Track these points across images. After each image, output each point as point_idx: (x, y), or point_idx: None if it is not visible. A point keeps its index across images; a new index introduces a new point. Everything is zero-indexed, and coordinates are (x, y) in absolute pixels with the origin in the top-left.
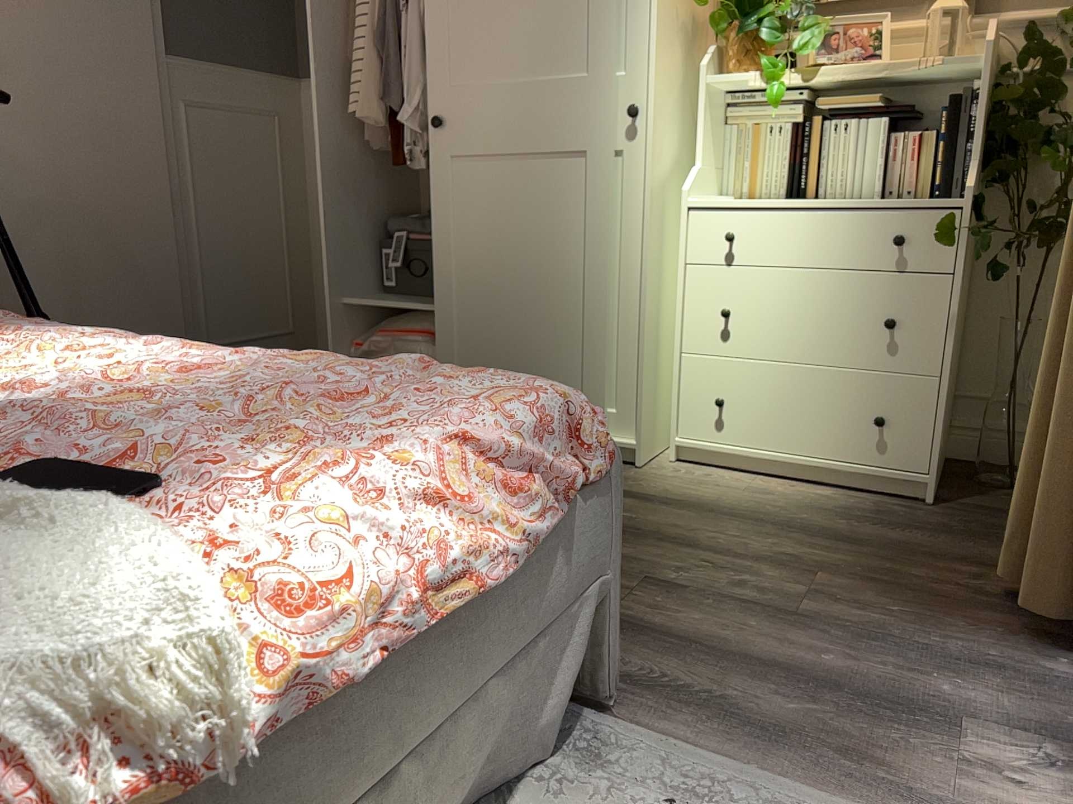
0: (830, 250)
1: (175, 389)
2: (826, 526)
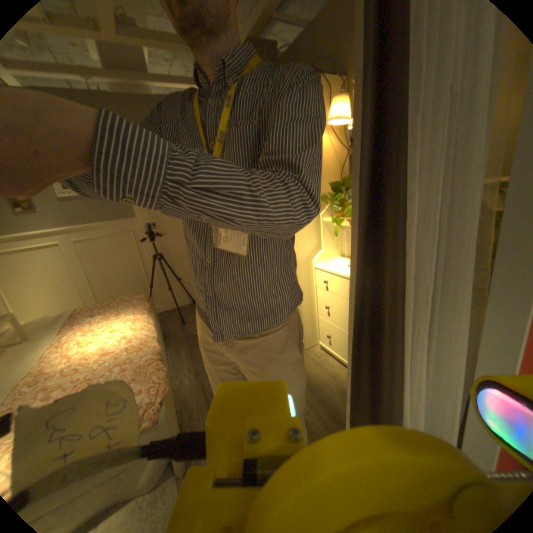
0: None
1: (99, 359)
2: (339, 405)
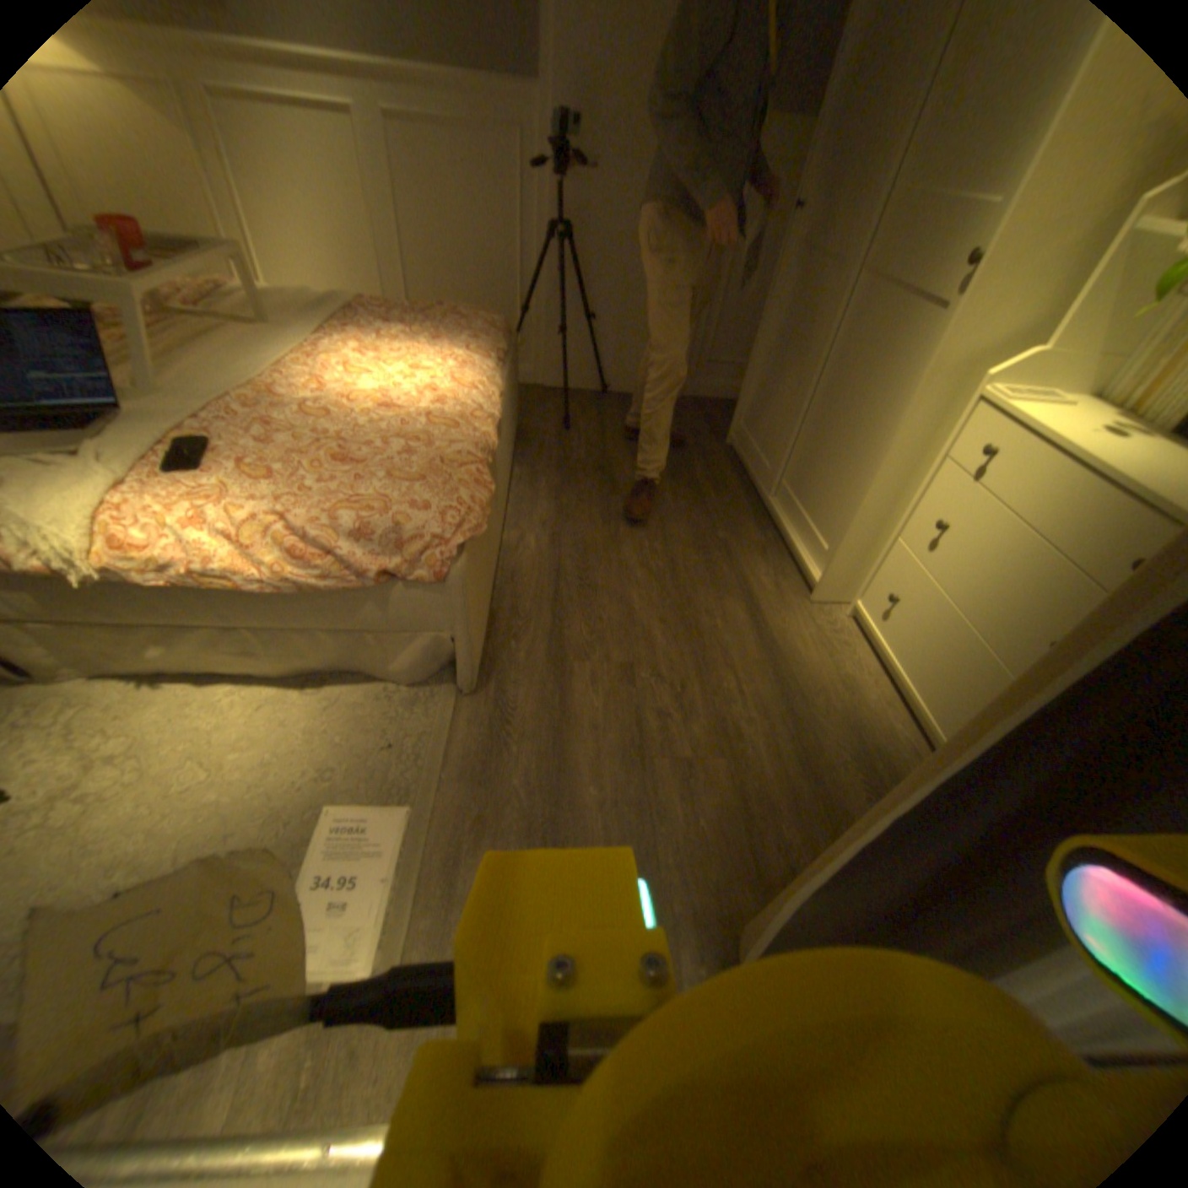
0: (1072, 523)
1: (372, 409)
2: (830, 745)
